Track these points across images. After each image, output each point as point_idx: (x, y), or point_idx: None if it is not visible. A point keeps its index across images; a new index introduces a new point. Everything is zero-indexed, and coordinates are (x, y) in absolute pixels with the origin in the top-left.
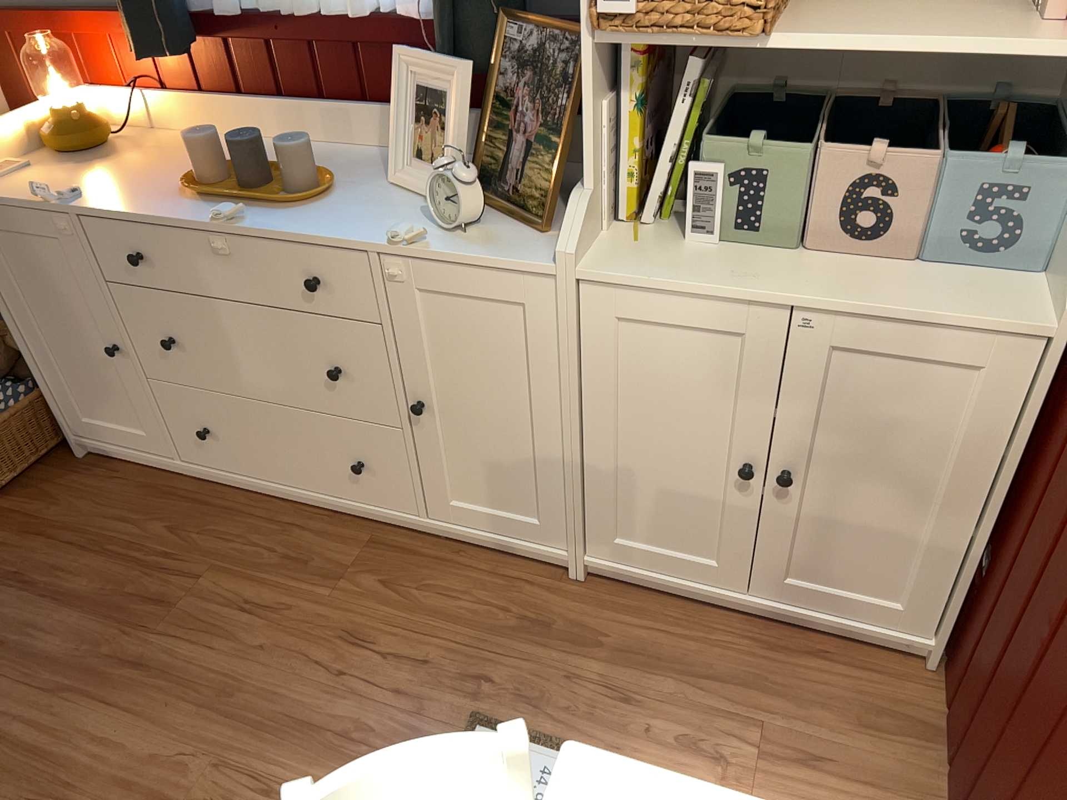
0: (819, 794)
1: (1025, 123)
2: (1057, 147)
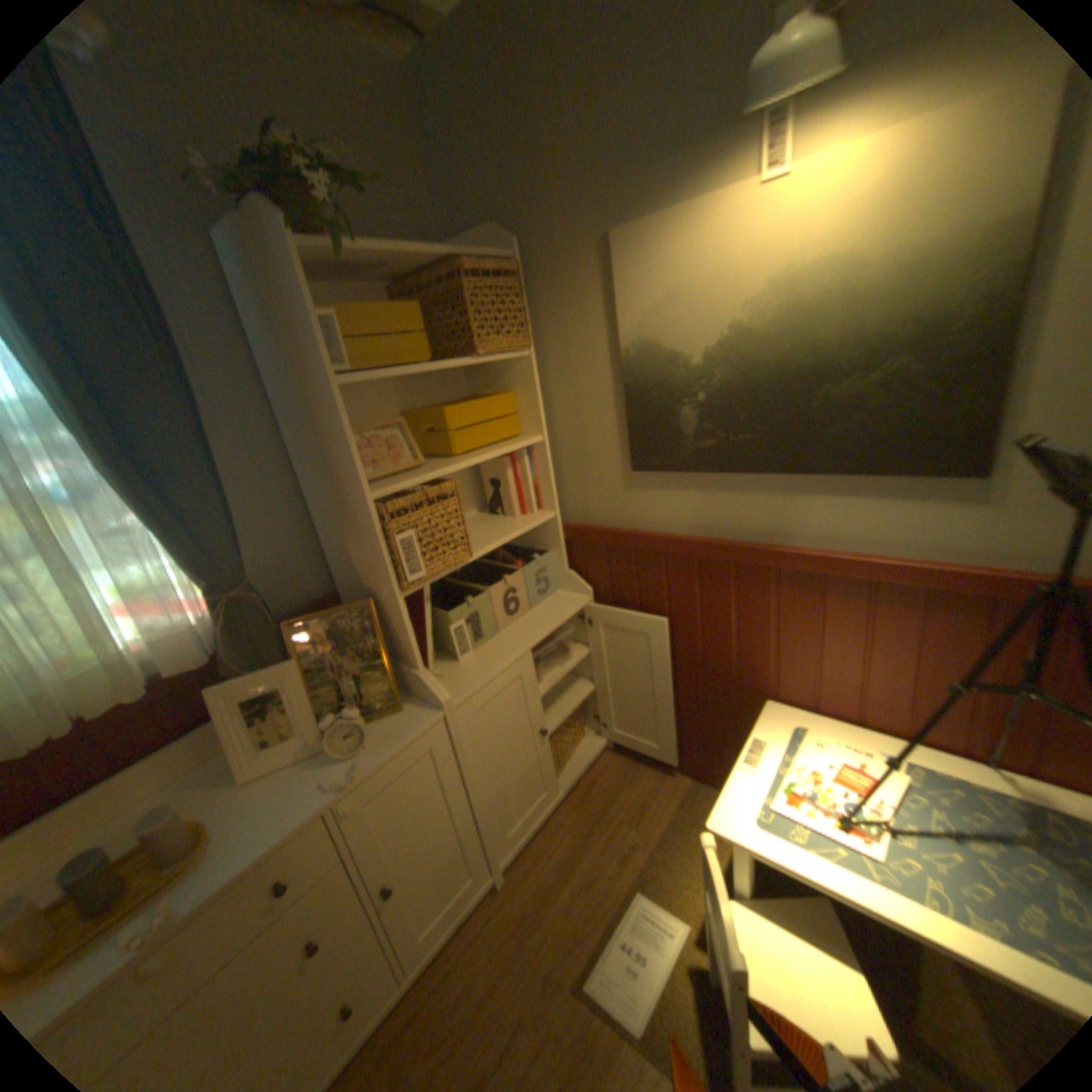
0: (662, 814)
1: (508, 549)
2: (531, 550)
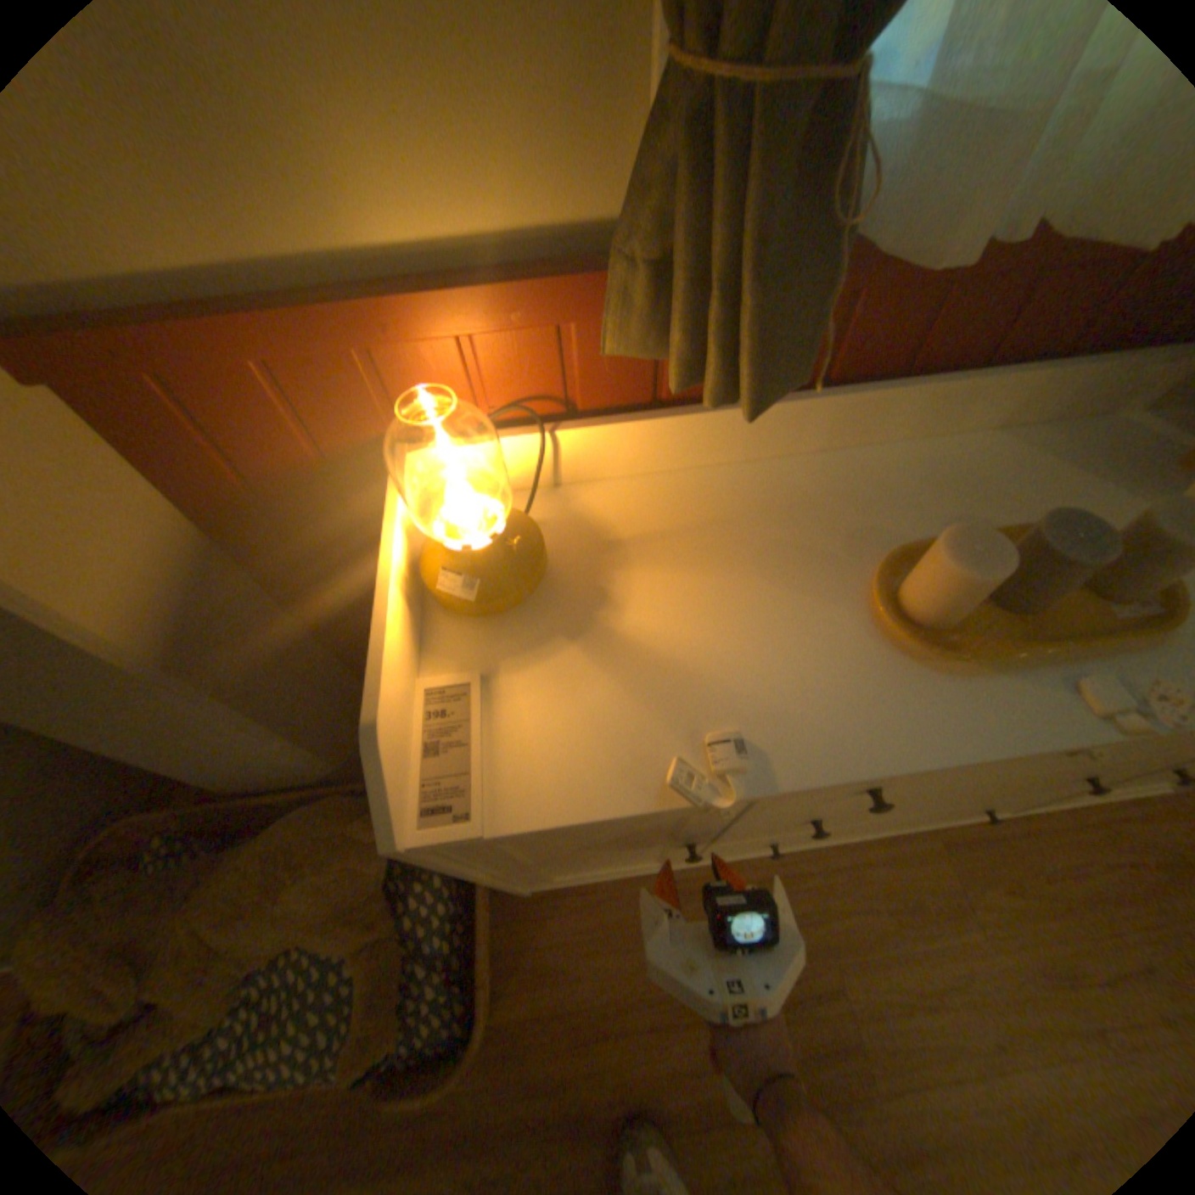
0: None
1: None
2: None
